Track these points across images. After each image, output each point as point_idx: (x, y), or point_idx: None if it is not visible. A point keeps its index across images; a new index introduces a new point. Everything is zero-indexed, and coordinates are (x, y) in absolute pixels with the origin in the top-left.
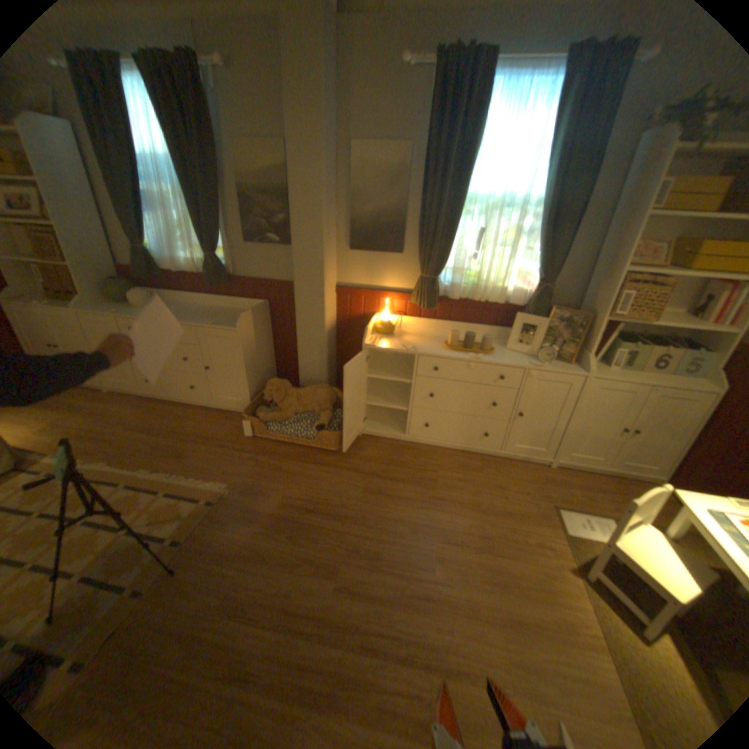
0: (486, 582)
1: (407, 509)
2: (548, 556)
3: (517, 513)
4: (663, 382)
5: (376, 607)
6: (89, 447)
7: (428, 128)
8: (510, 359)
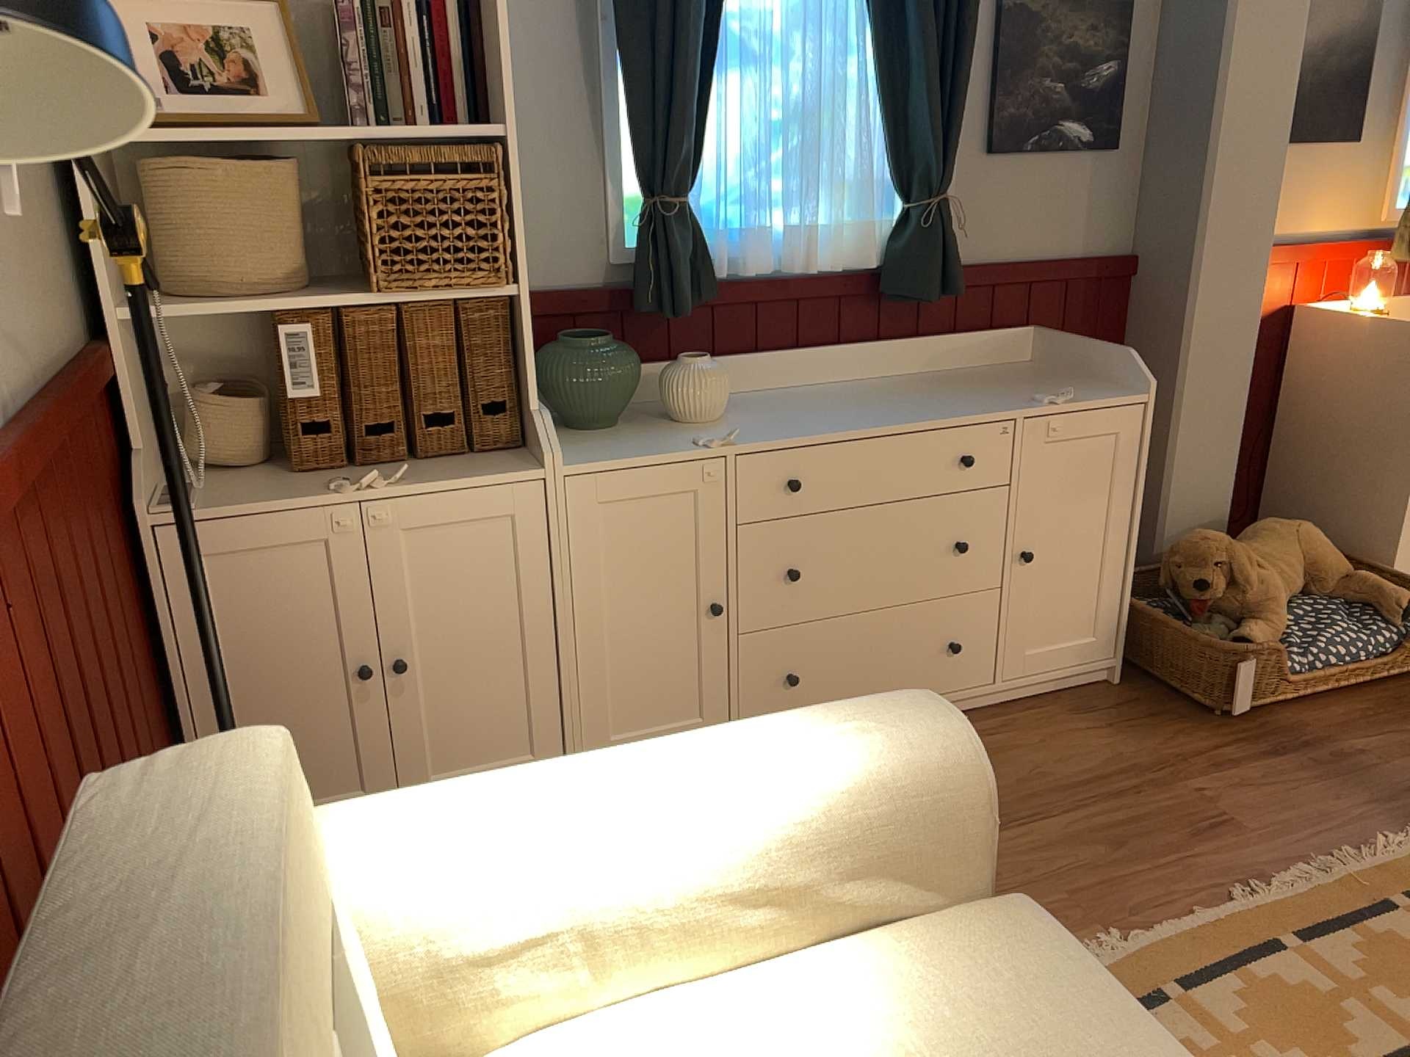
0: None
1: None
2: None
3: None
4: None
5: None
6: None
7: None
8: None
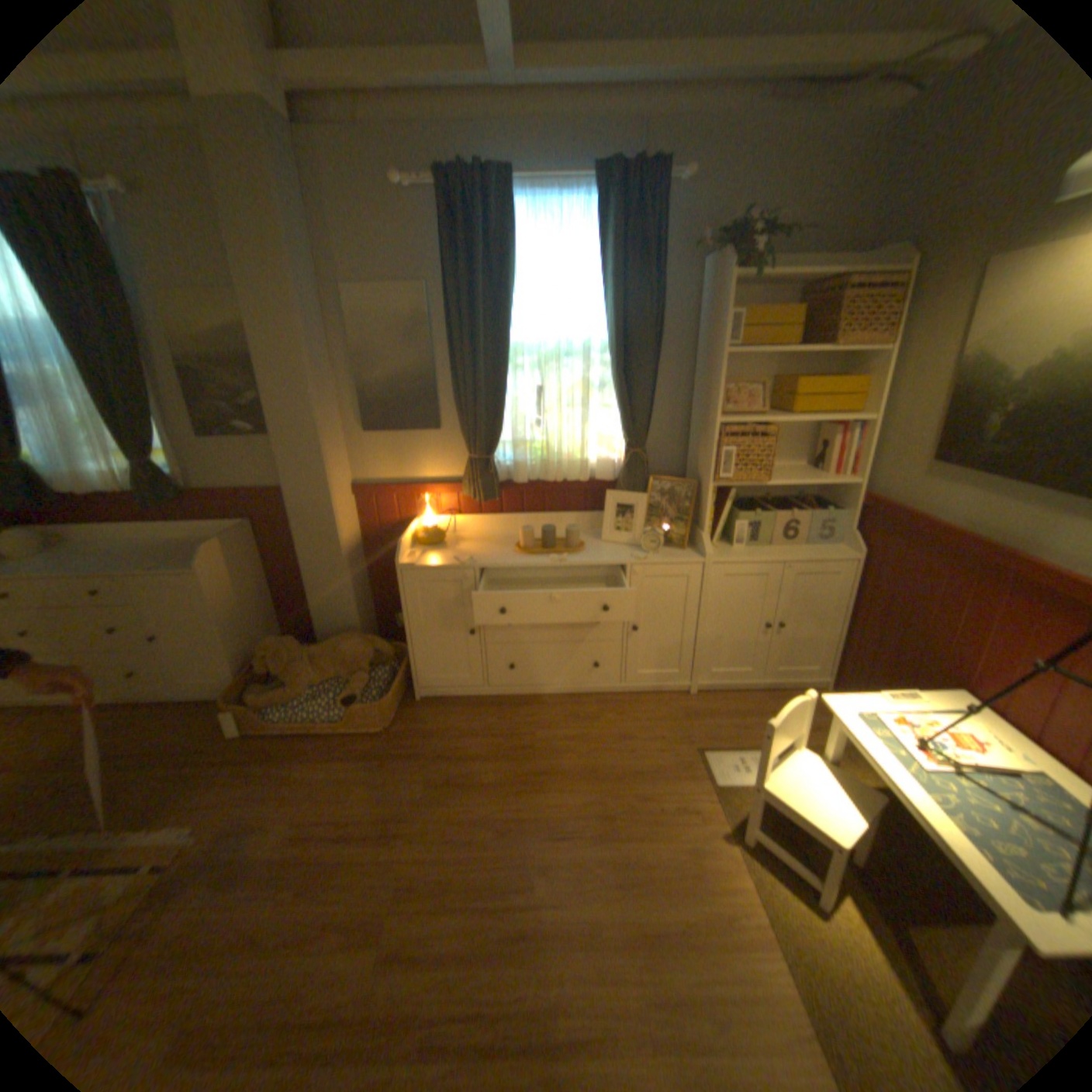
0: (608, 887)
1: (490, 801)
2: (693, 824)
3: (649, 771)
4: (795, 556)
5: (444, 974)
6: None
7: (440, 265)
8: (606, 555)
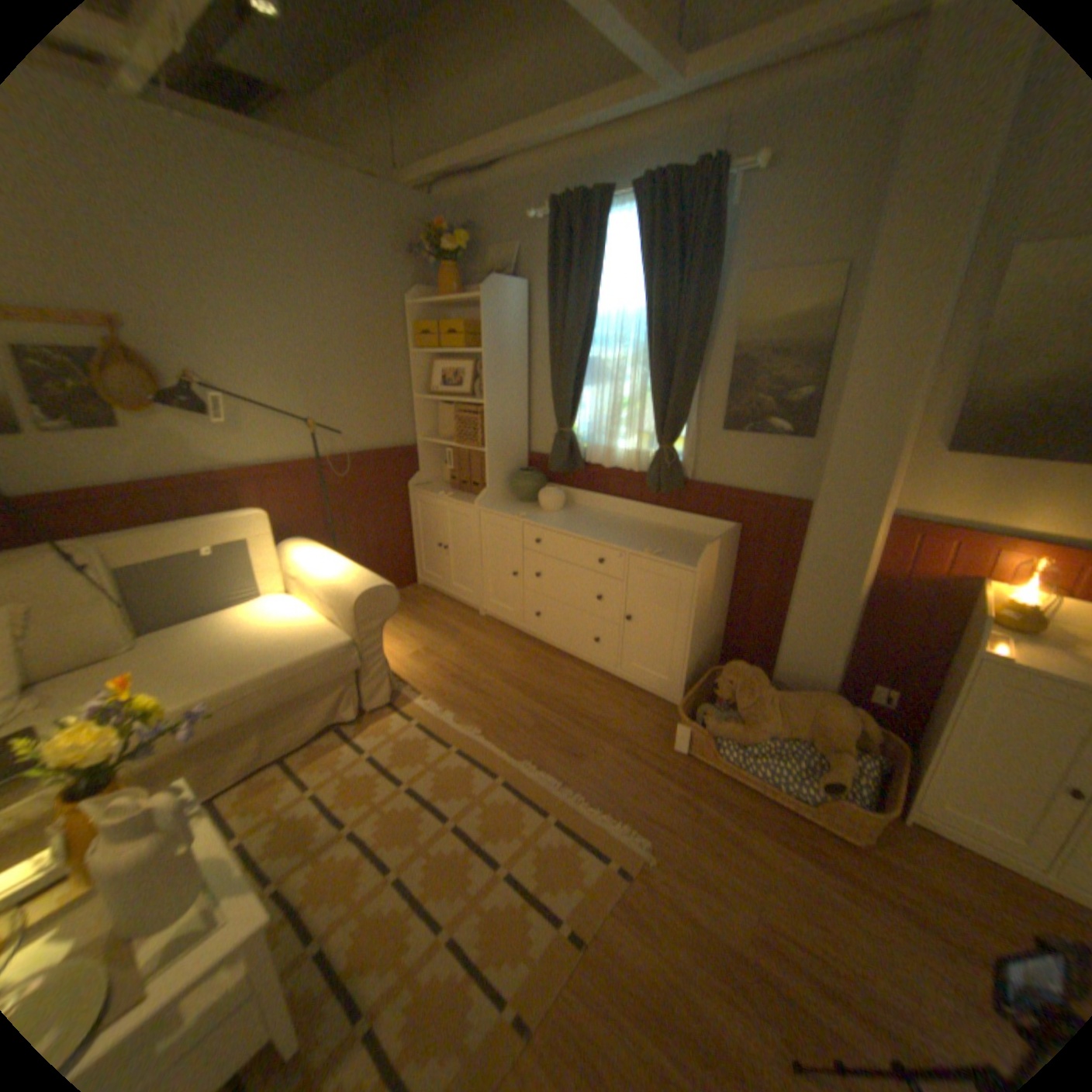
0: None
1: None
2: None
3: None
4: None
5: None
6: (464, 694)
7: None
8: None
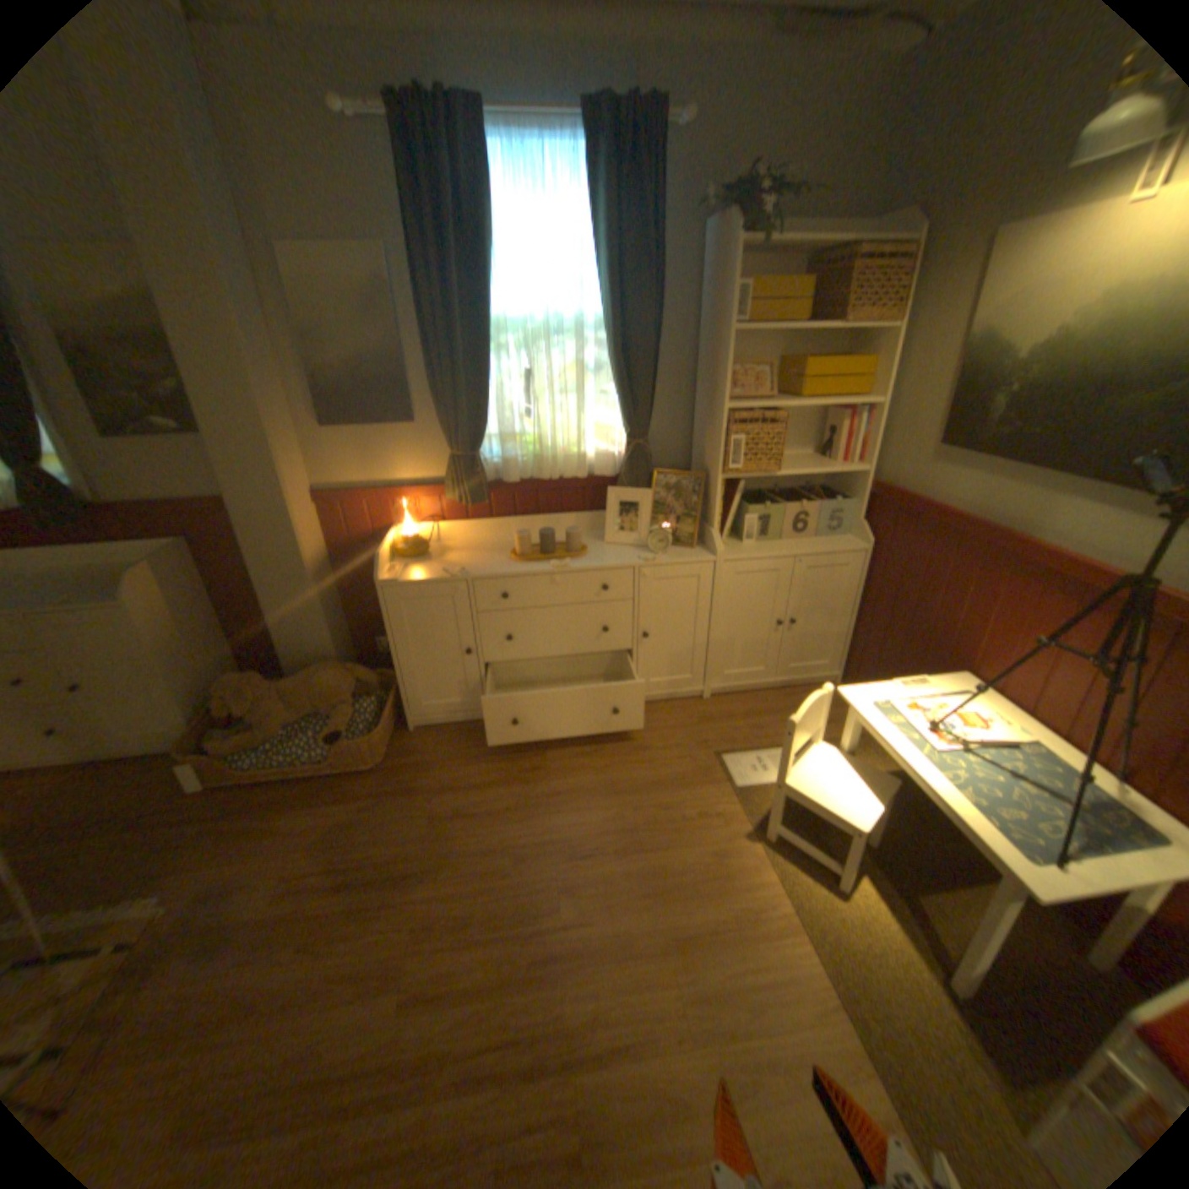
0: (636, 898)
1: (504, 828)
2: (715, 827)
3: (667, 779)
4: (805, 550)
5: (474, 1007)
6: None
7: (401, 220)
8: (611, 558)
